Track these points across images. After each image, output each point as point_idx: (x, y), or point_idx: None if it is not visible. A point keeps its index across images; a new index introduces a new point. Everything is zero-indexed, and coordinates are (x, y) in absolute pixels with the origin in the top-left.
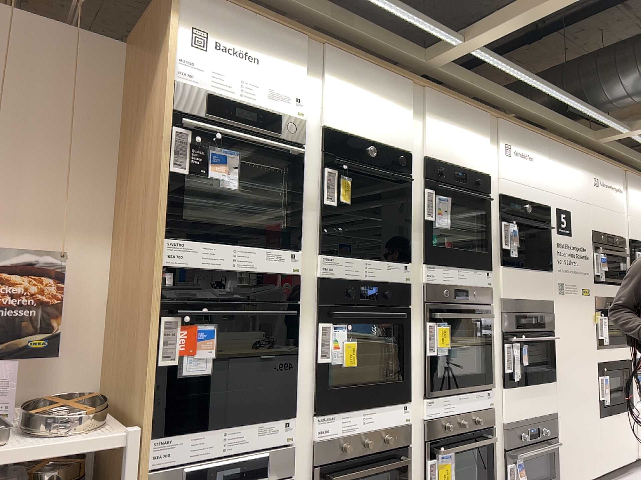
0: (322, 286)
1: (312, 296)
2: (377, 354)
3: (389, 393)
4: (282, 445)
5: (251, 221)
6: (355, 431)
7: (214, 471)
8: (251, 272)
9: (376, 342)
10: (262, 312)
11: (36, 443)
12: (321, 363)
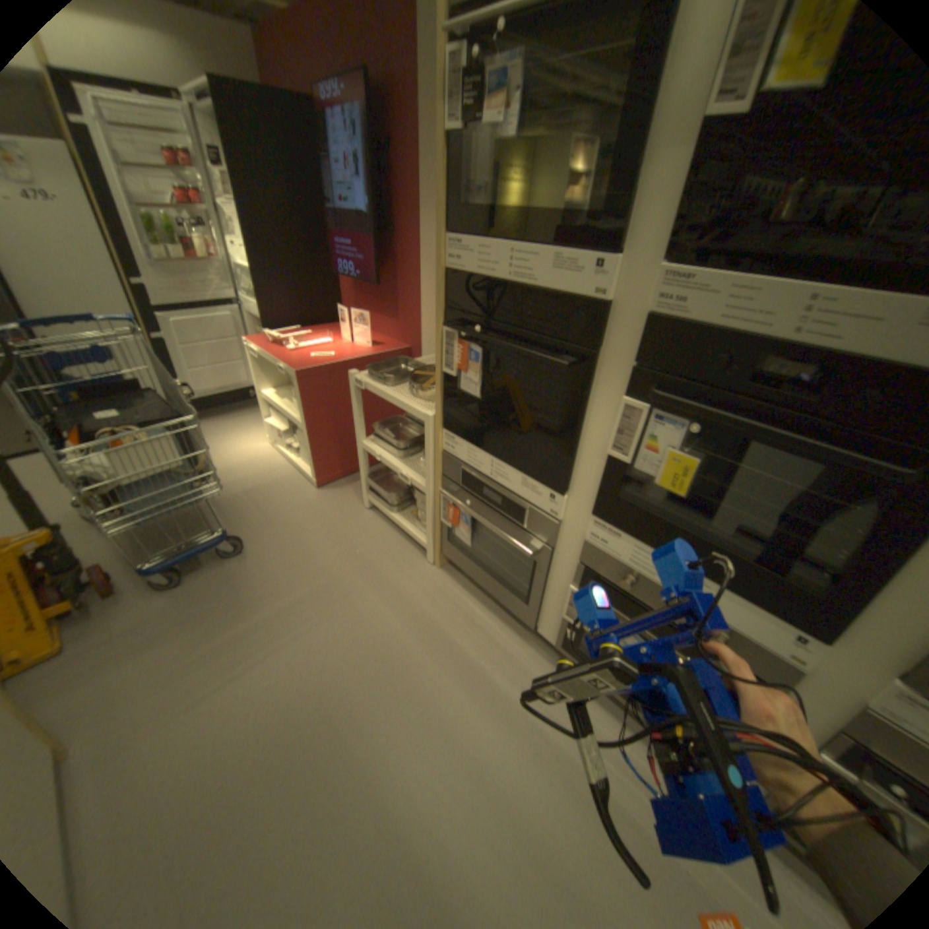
0: (651, 331)
1: (631, 348)
2: (787, 513)
3: (761, 589)
4: (544, 514)
5: (562, 194)
6: (654, 580)
7: (483, 487)
8: (534, 288)
9: (812, 491)
10: (523, 350)
11: (393, 396)
12: (612, 458)
